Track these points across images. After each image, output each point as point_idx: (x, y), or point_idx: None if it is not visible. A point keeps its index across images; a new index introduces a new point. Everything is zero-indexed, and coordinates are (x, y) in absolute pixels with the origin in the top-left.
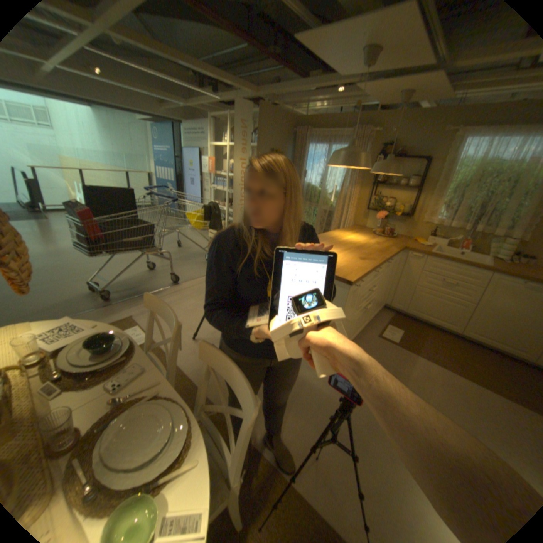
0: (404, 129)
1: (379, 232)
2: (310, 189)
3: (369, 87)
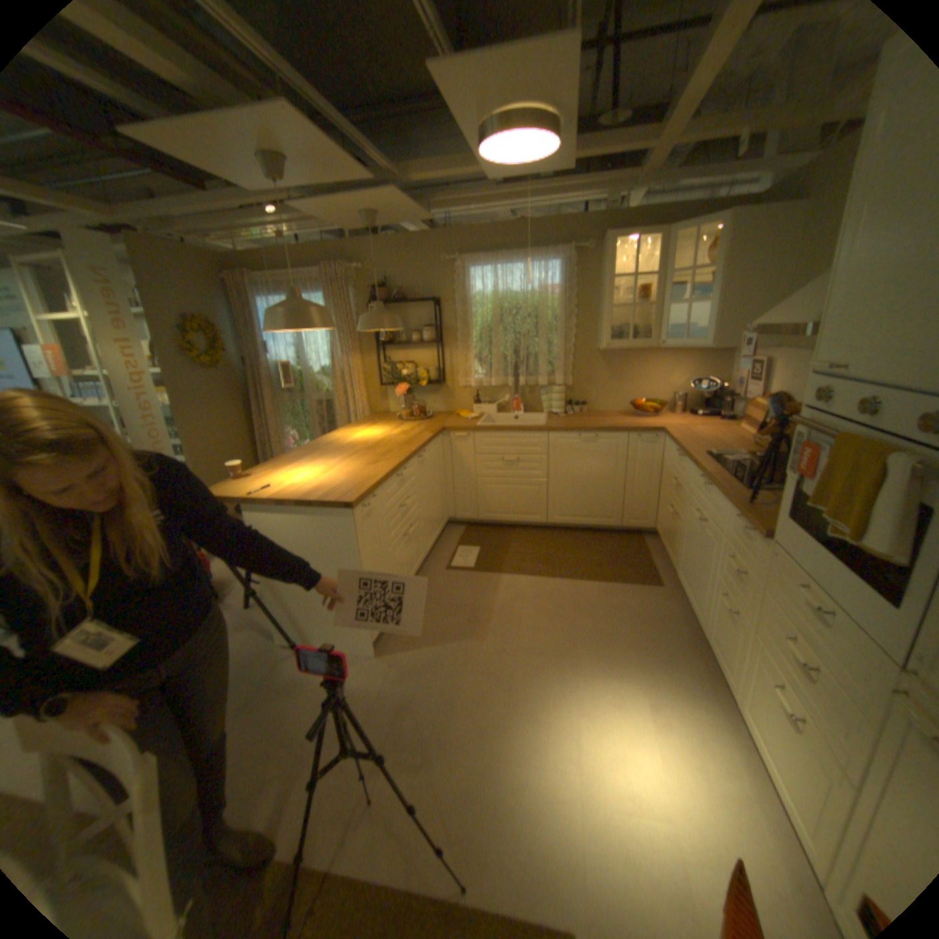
0: (392, 264)
1: (406, 416)
2: (282, 371)
3: (308, 207)
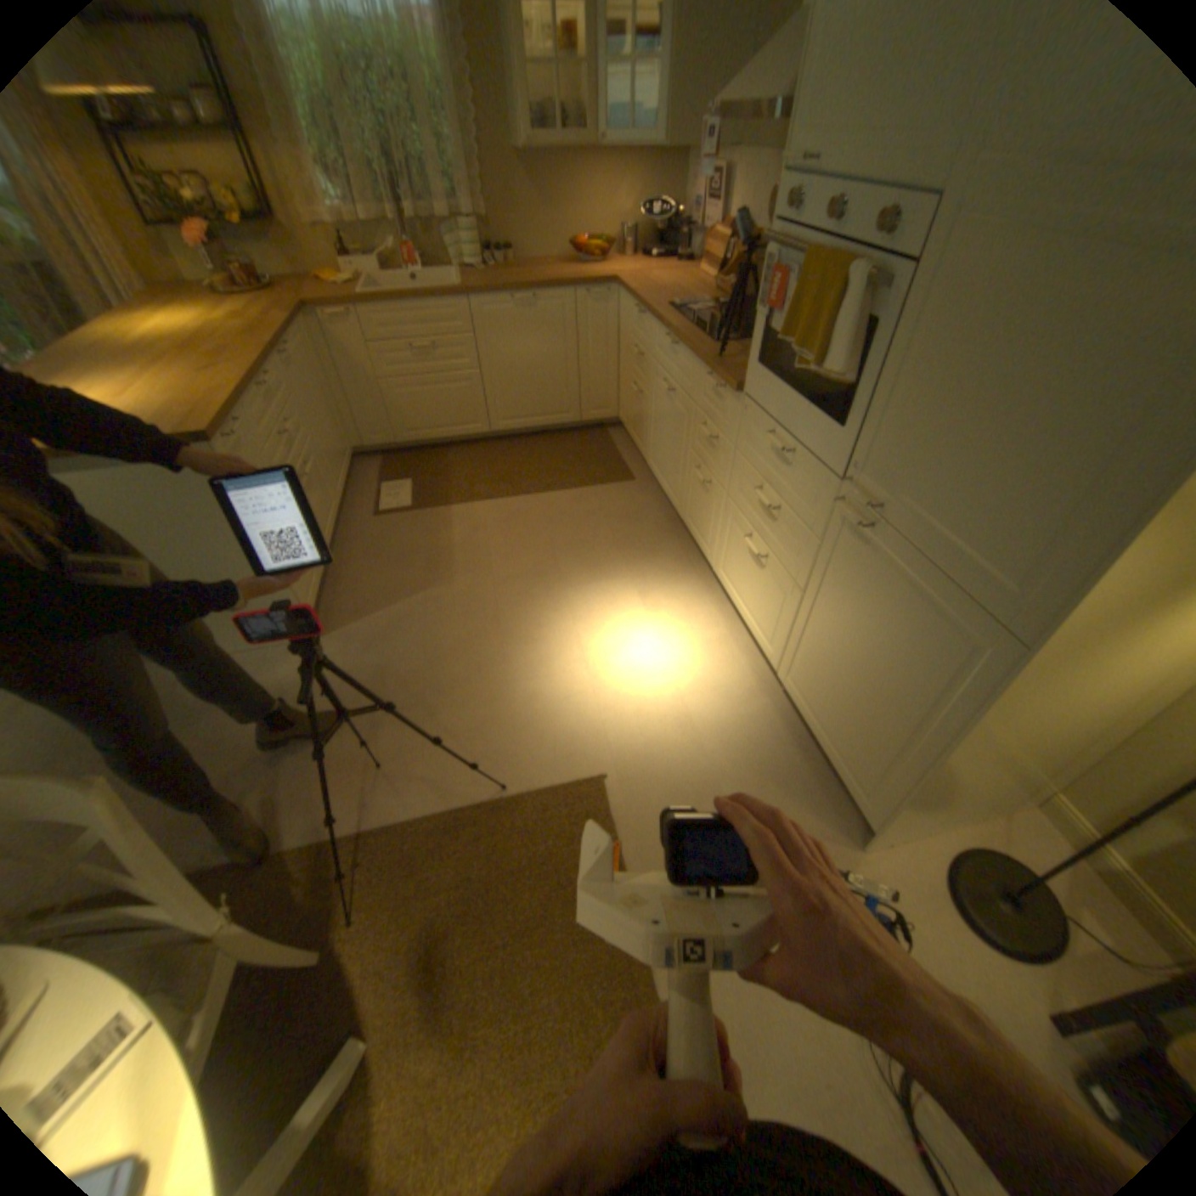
0: None
1: (222, 285)
2: None
3: None
